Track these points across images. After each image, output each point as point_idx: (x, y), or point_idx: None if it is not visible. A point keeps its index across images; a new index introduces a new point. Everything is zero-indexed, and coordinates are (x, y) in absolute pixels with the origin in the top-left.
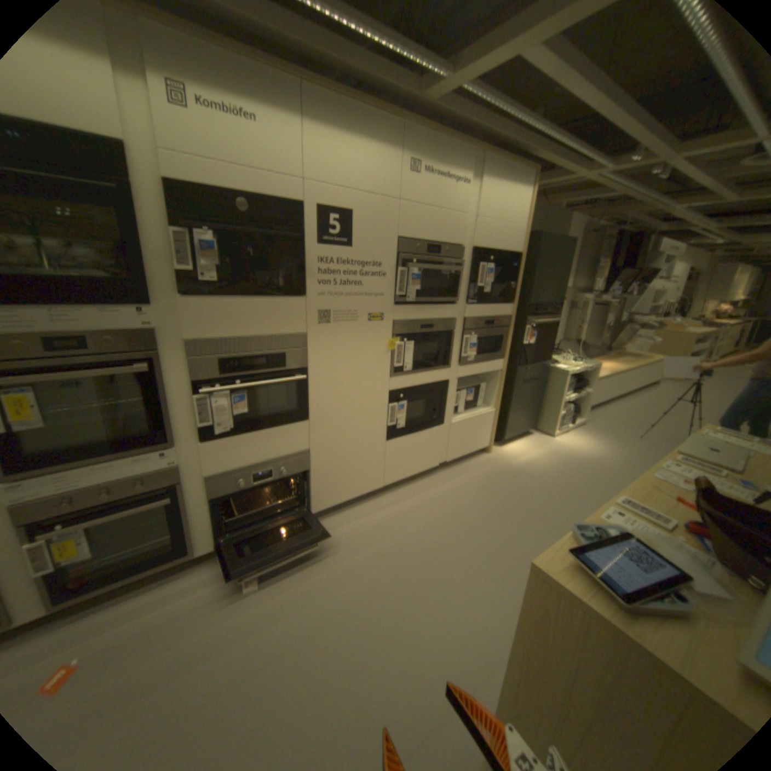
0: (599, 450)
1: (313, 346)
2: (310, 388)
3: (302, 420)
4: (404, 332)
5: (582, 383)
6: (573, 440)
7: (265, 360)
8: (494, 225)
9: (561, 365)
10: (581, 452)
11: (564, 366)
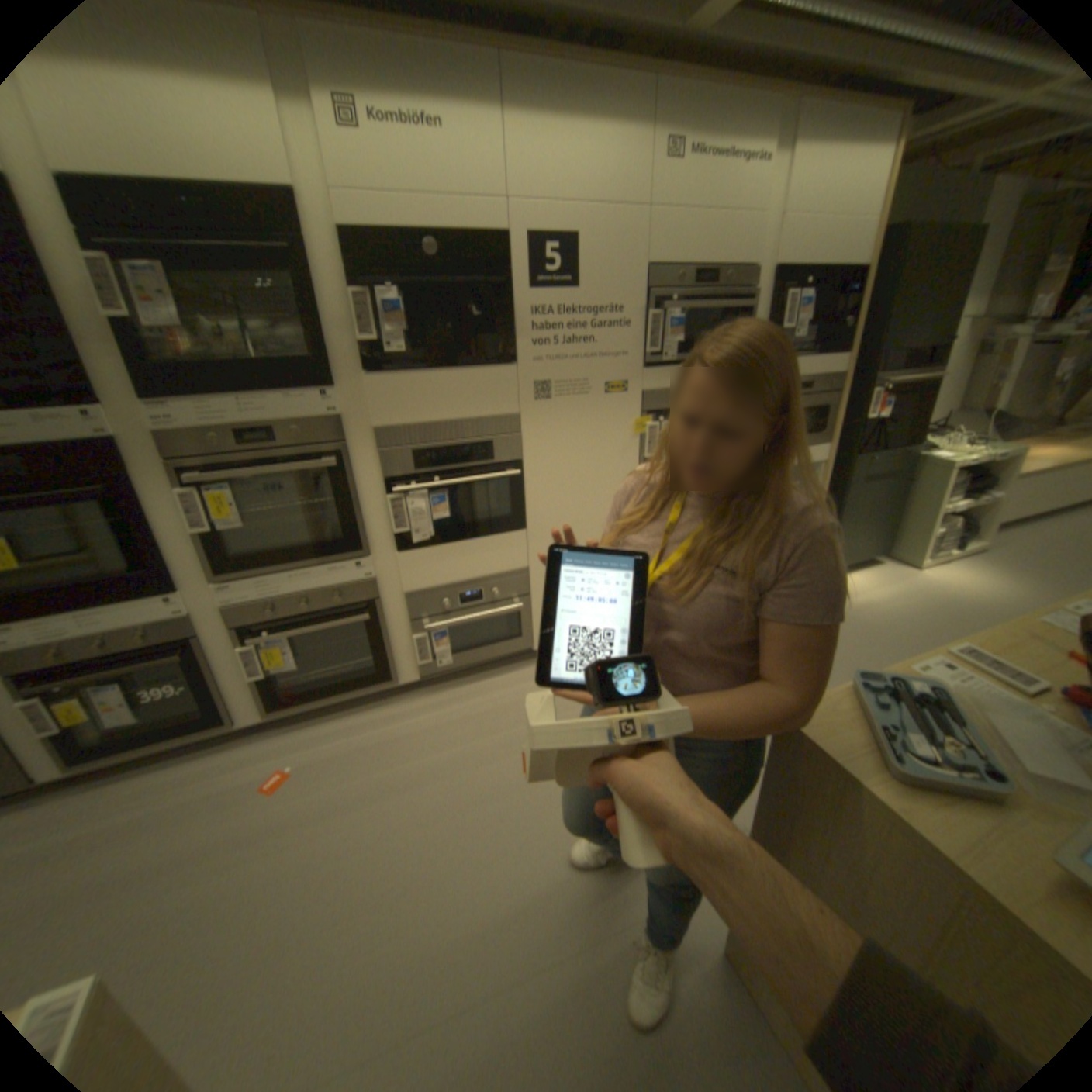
0: (1005, 592)
1: (529, 431)
2: (526, 488)
3: (518, 530)
4: (659, 407)
5: (985, 482)
6: (958, 575)
7: (467, 451)
8: (816, 224)
9: (943, 453)
10: (968, 594)
11: (950, 454)
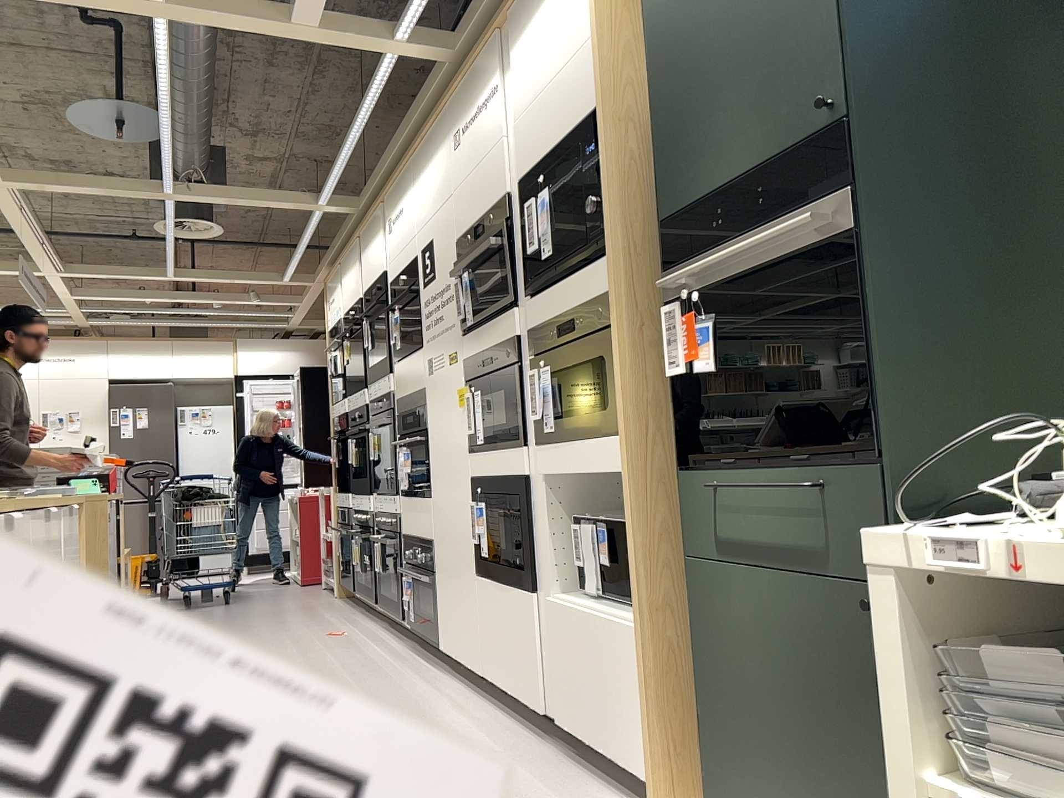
0: None
1: (427, 401)
2: (429, 455)
3: (429, 497)
4: (473, 374)
5: None
6: None
7: (412, 417)
8: (539, 108)
9: None
10: None
11: None
